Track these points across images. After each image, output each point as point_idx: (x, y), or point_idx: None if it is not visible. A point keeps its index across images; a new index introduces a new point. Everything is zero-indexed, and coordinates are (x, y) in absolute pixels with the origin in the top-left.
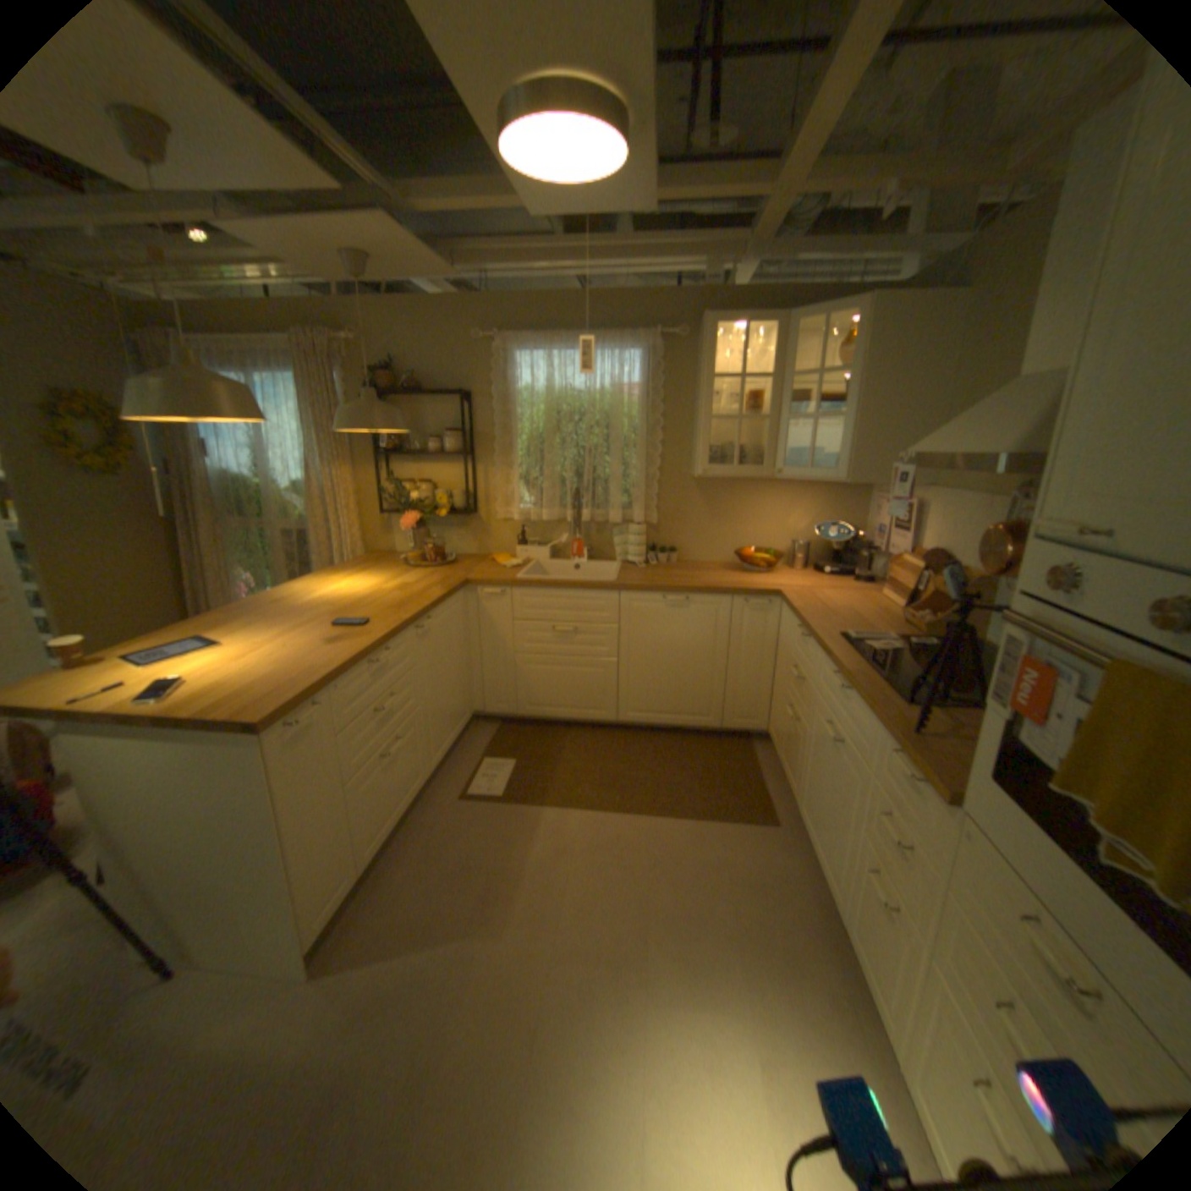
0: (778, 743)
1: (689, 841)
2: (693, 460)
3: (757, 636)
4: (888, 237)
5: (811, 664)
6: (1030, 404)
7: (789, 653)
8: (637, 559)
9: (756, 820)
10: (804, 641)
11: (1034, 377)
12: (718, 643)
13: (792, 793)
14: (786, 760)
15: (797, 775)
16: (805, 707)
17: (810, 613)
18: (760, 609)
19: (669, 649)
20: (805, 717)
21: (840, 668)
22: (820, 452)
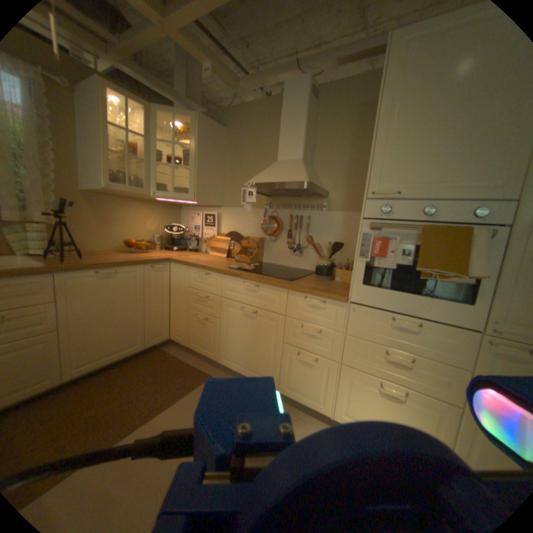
0: (184, 339)
1: (181, 416)
2: (82, 179)
3: (159, 286)
4: (176, 92)
5: (213, 287)
6: (295, 167)
7: (185, 289)
8: (41, 251)
9: (199, 381)
10: (201, 277)
11: (285, 160)
12: (137, 296)
13: (207, 357)
14: (196, 344)
15: (210, 346)
16: (212, 309)
17: (200, 263)
18: (159, 270)
19: (104, 309)
20: (213, 314)
21: (249, 278)
22: (165, 187)
